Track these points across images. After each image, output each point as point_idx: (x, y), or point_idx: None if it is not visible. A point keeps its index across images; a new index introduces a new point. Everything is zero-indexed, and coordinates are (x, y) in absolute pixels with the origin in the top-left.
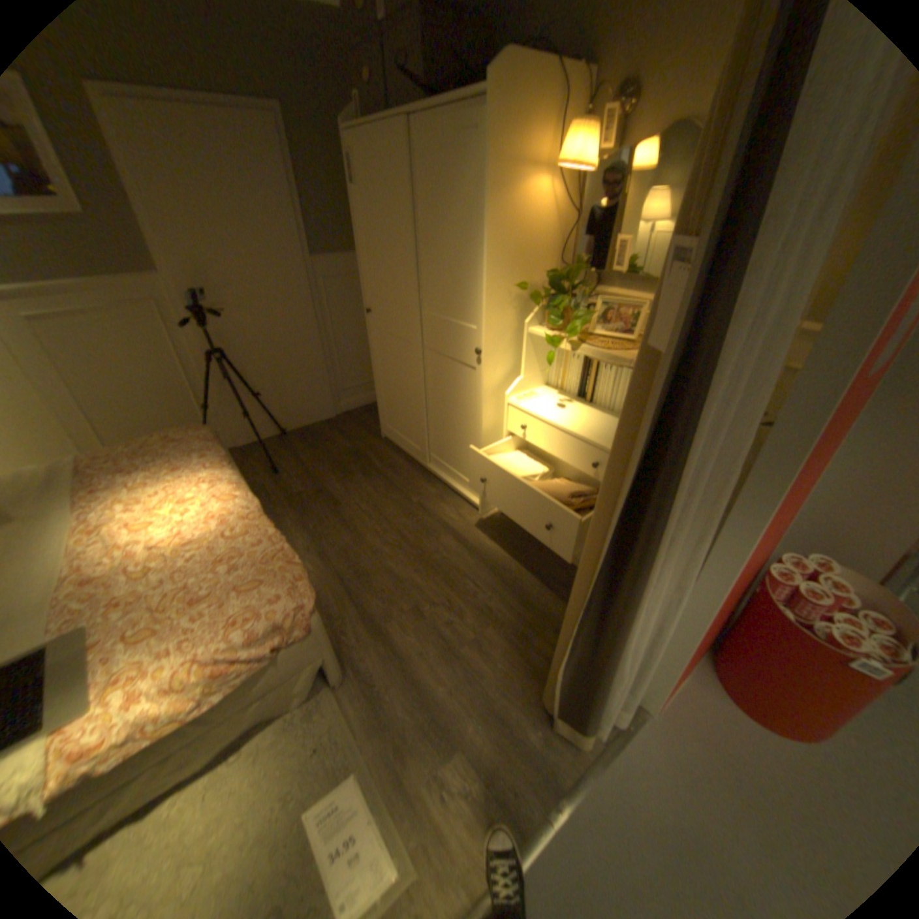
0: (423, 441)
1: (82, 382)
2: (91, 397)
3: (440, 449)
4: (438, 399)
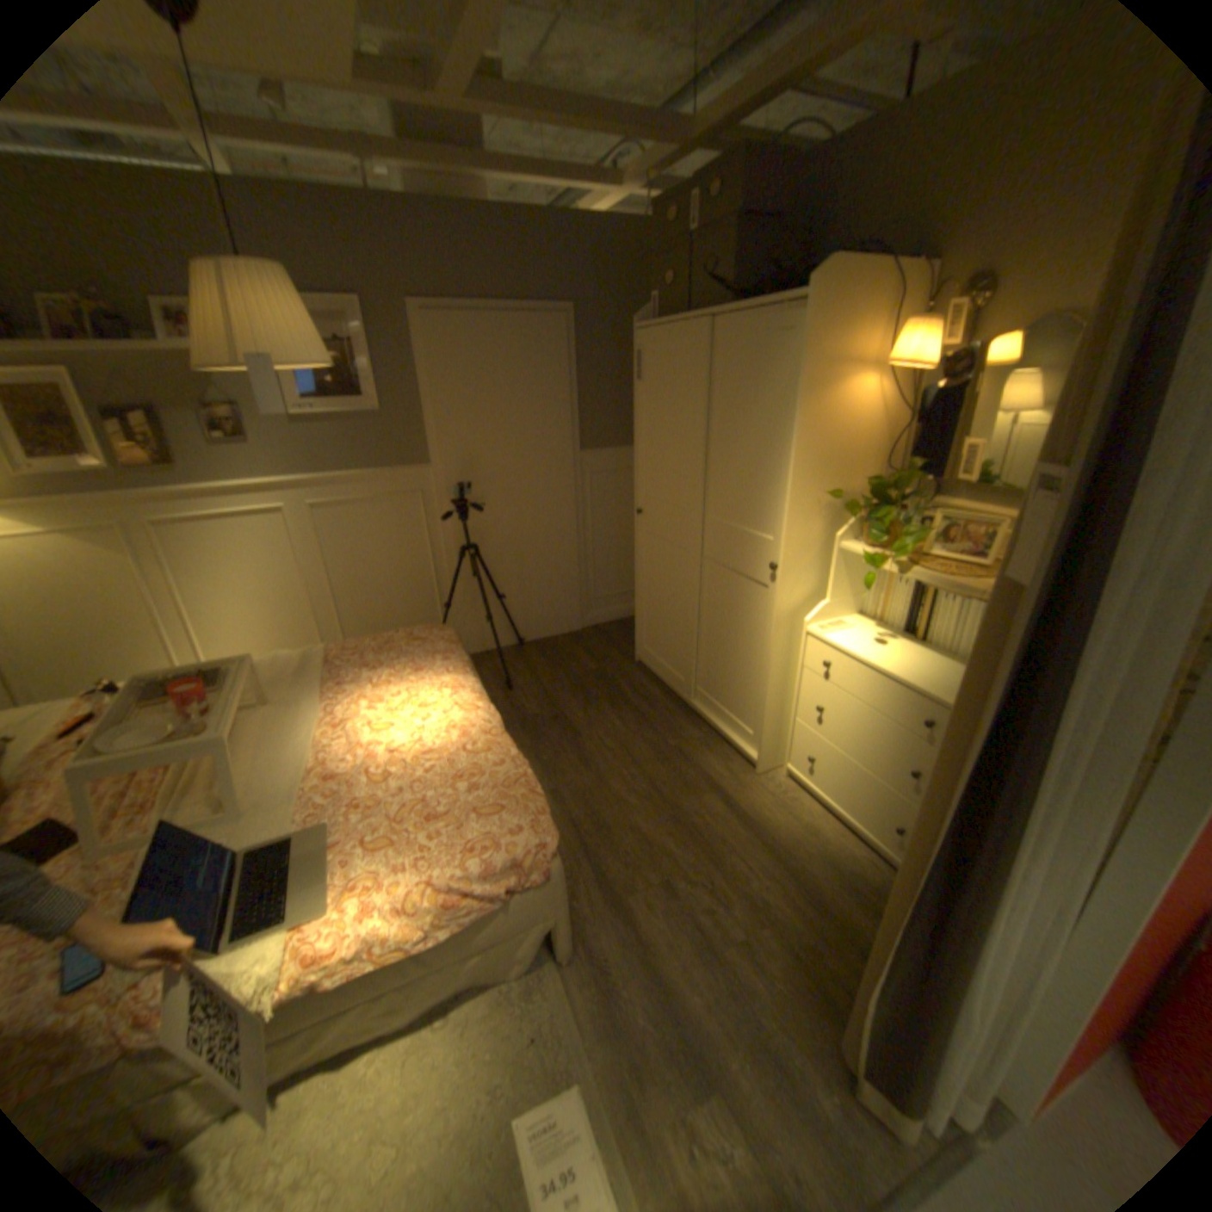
0: (688, 671)
1: (340, 571)
2: (343, 587)
3: (709, 683)
4: (713, 620)
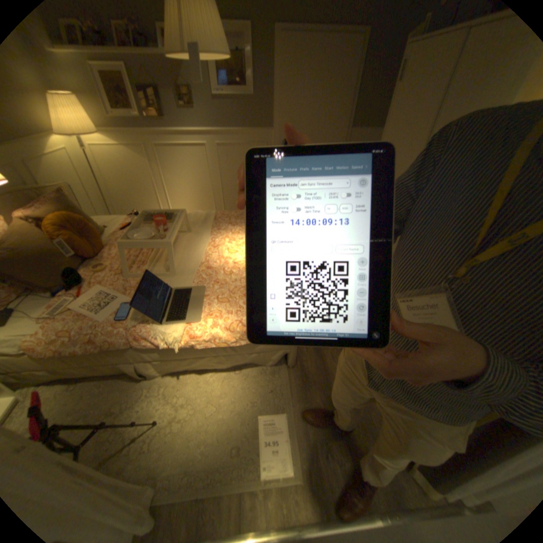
0: None
1: (226, 178)
2: (226, 186)
3: None
4: None
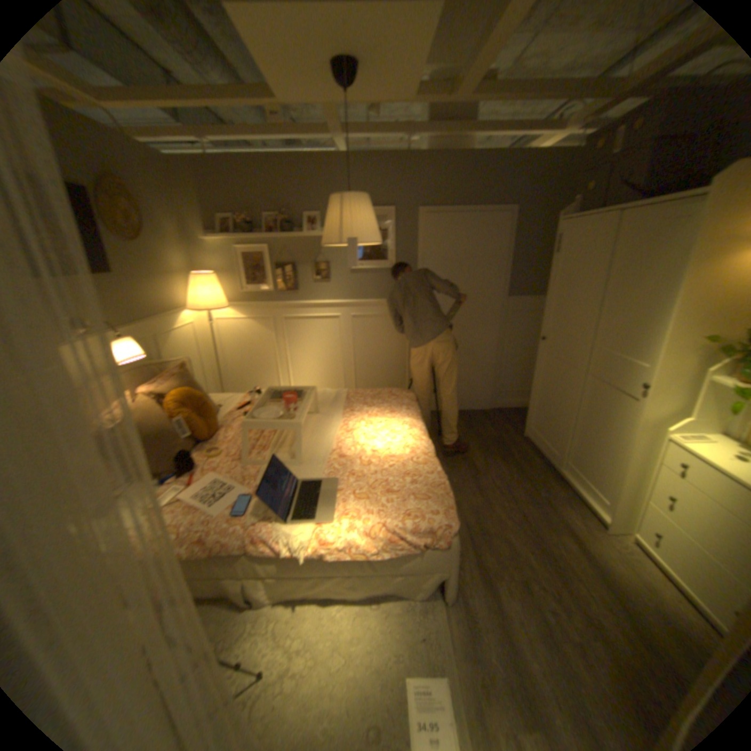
0: (562, 450)
1: (358, 353)
2: (359, 362)
3: (578, 461)
4: (589, 418)
